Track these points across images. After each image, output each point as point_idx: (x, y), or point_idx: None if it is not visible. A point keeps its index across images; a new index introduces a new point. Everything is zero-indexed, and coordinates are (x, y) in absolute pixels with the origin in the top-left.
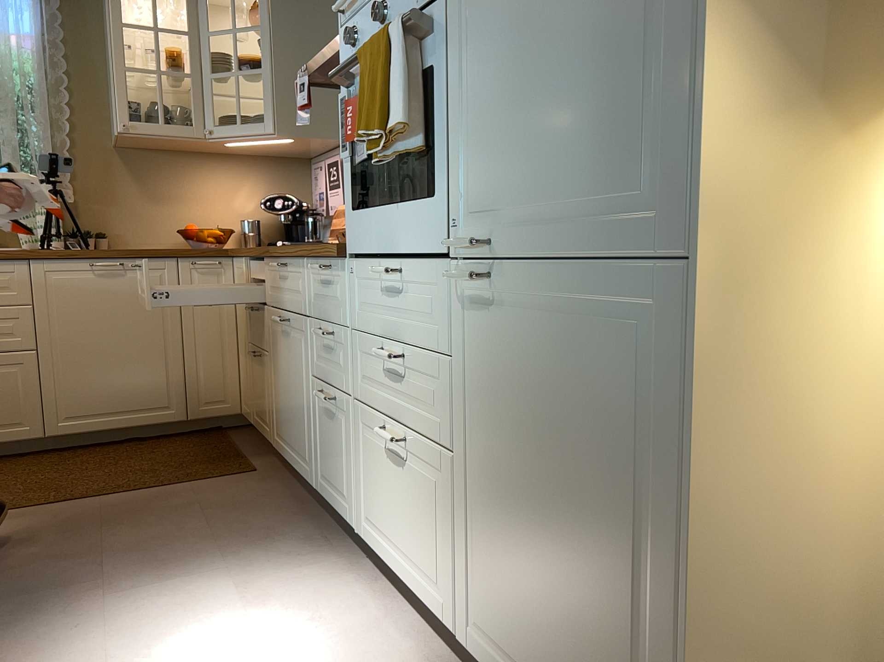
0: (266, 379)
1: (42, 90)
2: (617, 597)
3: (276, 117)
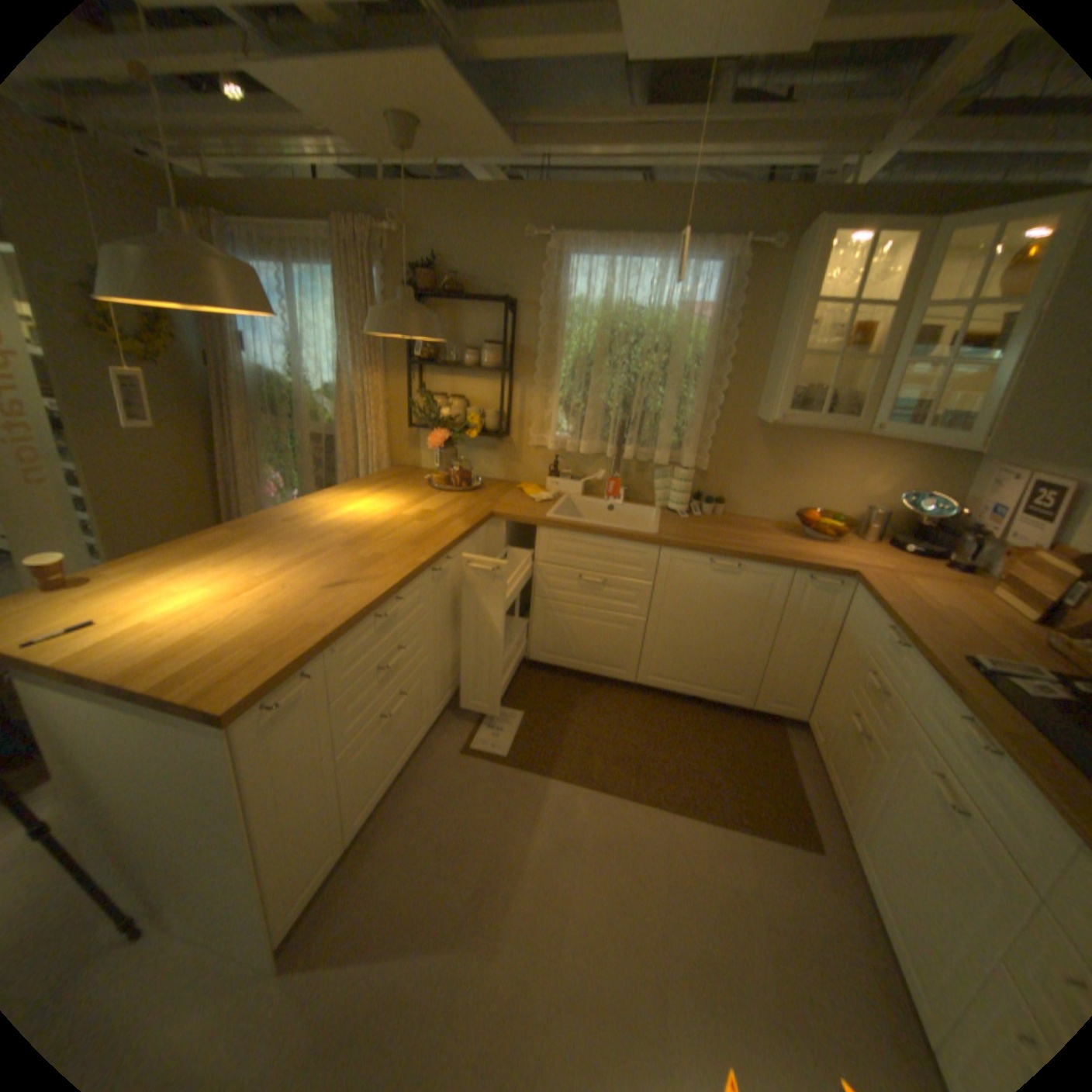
0: (871, 773)
1: (708, 362)
2: None
3: (994, 428)
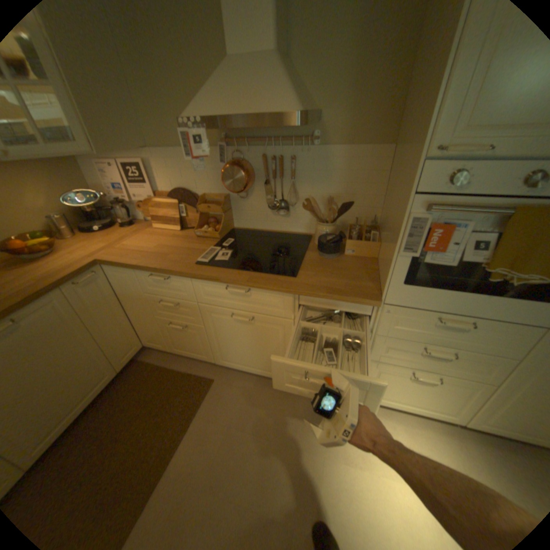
0: (199, 337)
1: None
2: None
3: (86, 135)
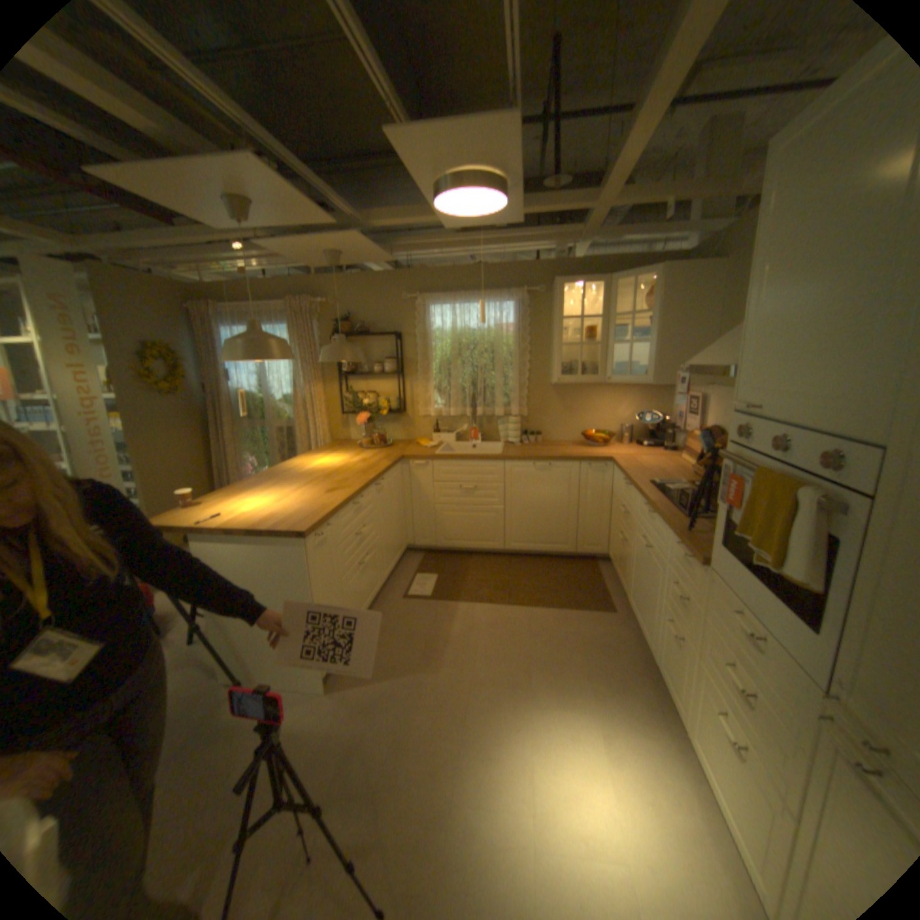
0: (628, 558)
1: (515, 355)
2: None
3: (655, 372)
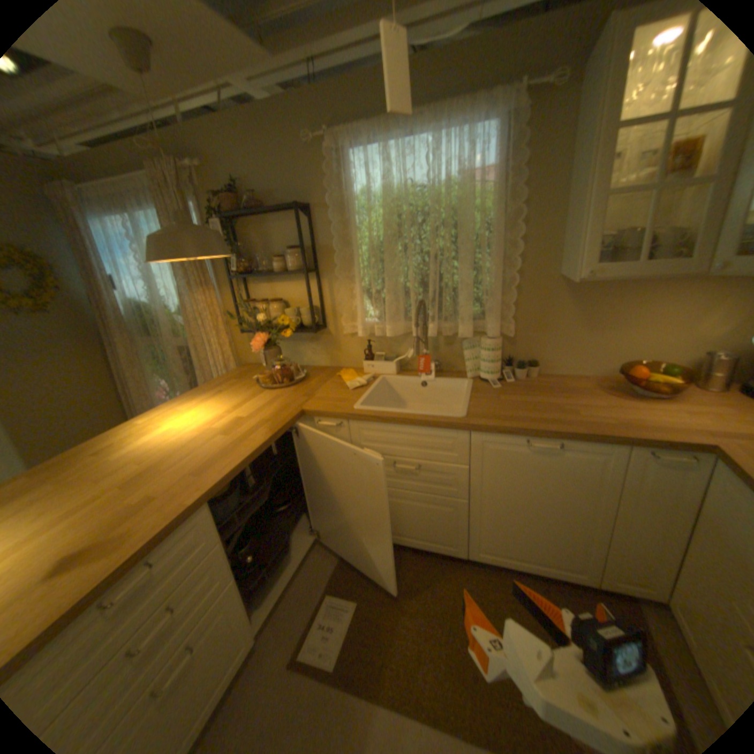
0: None
1: (499, 227)
2: None
3: None
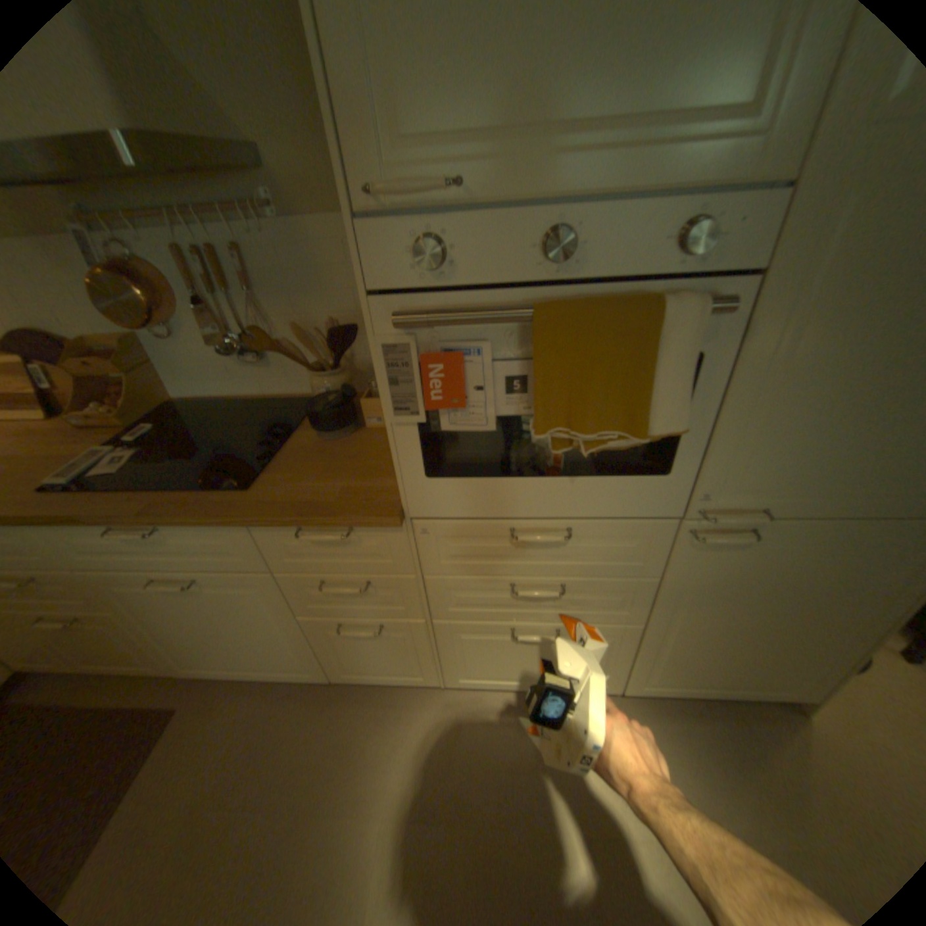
0: (115, 634)
1: None
2: (818, 646)
3: None
